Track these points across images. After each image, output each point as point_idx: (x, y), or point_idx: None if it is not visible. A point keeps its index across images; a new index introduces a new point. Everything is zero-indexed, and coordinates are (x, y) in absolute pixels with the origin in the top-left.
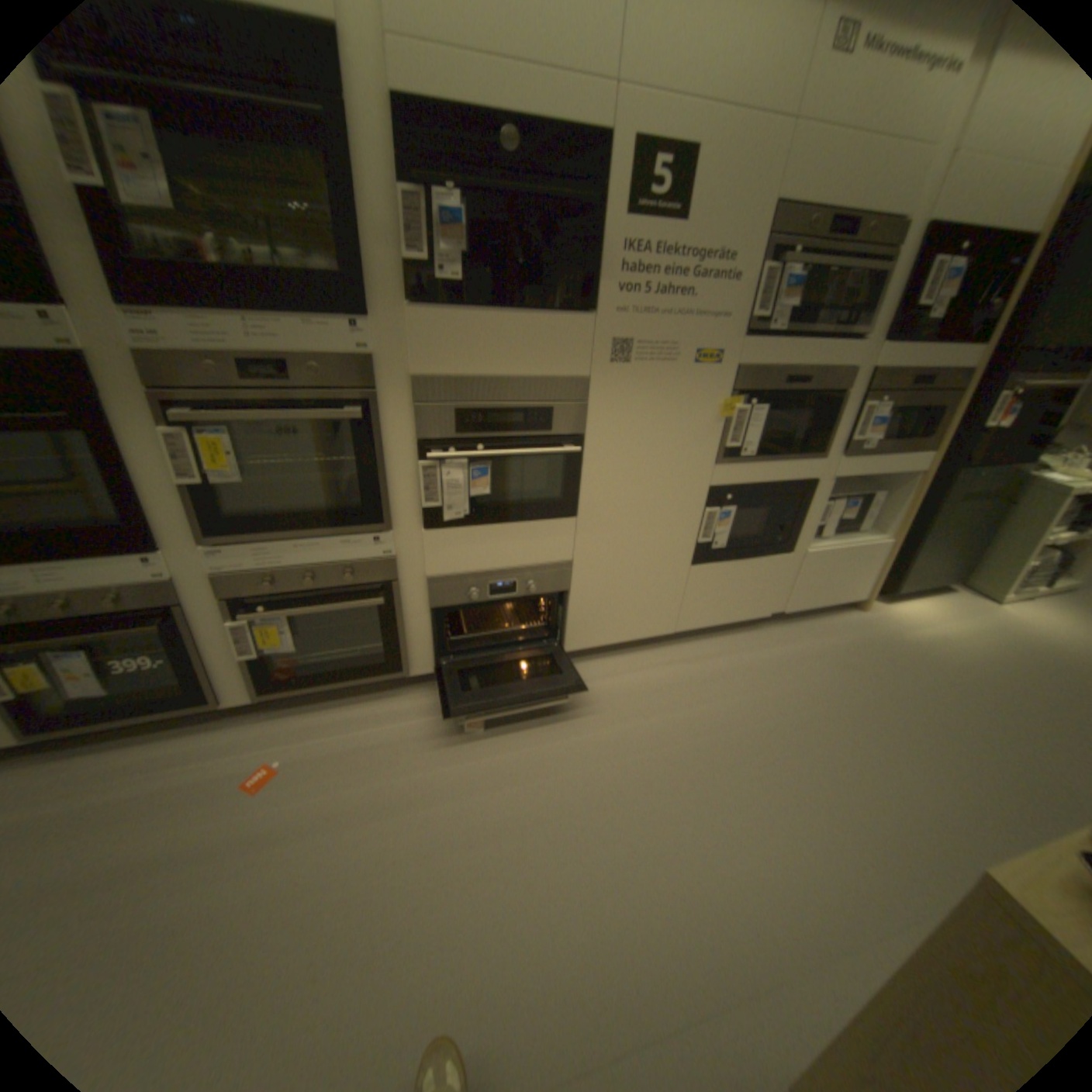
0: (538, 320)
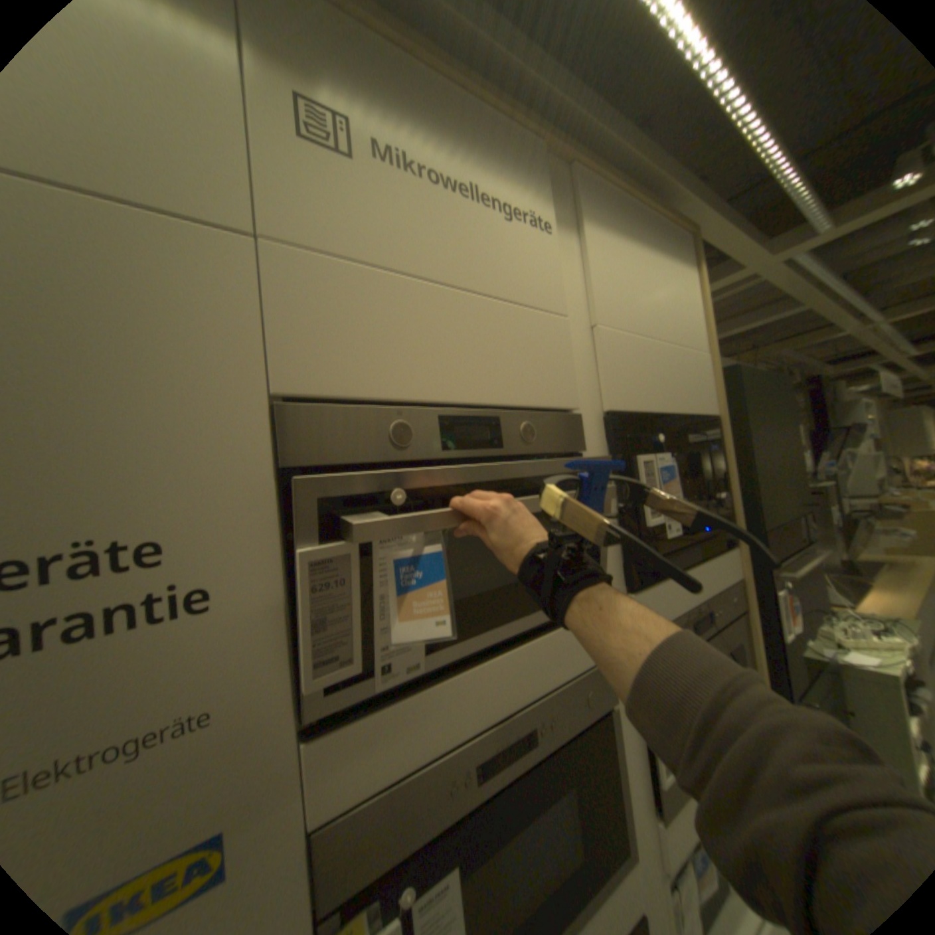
0: None
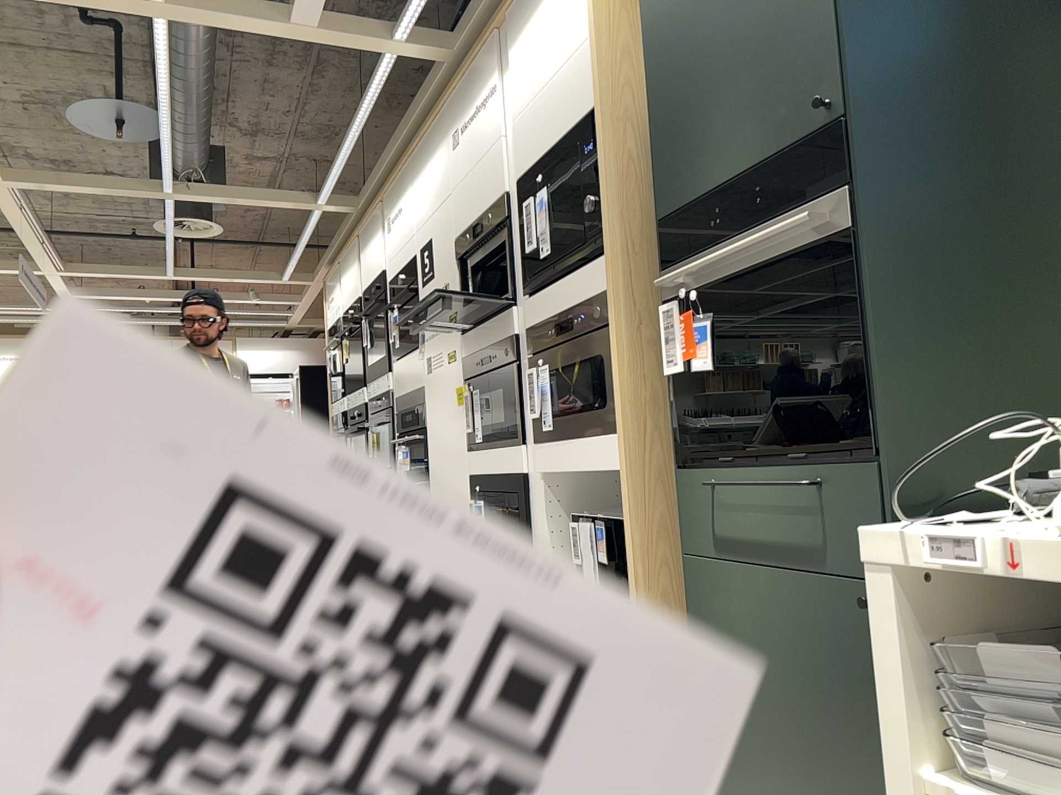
0: (410, 357)
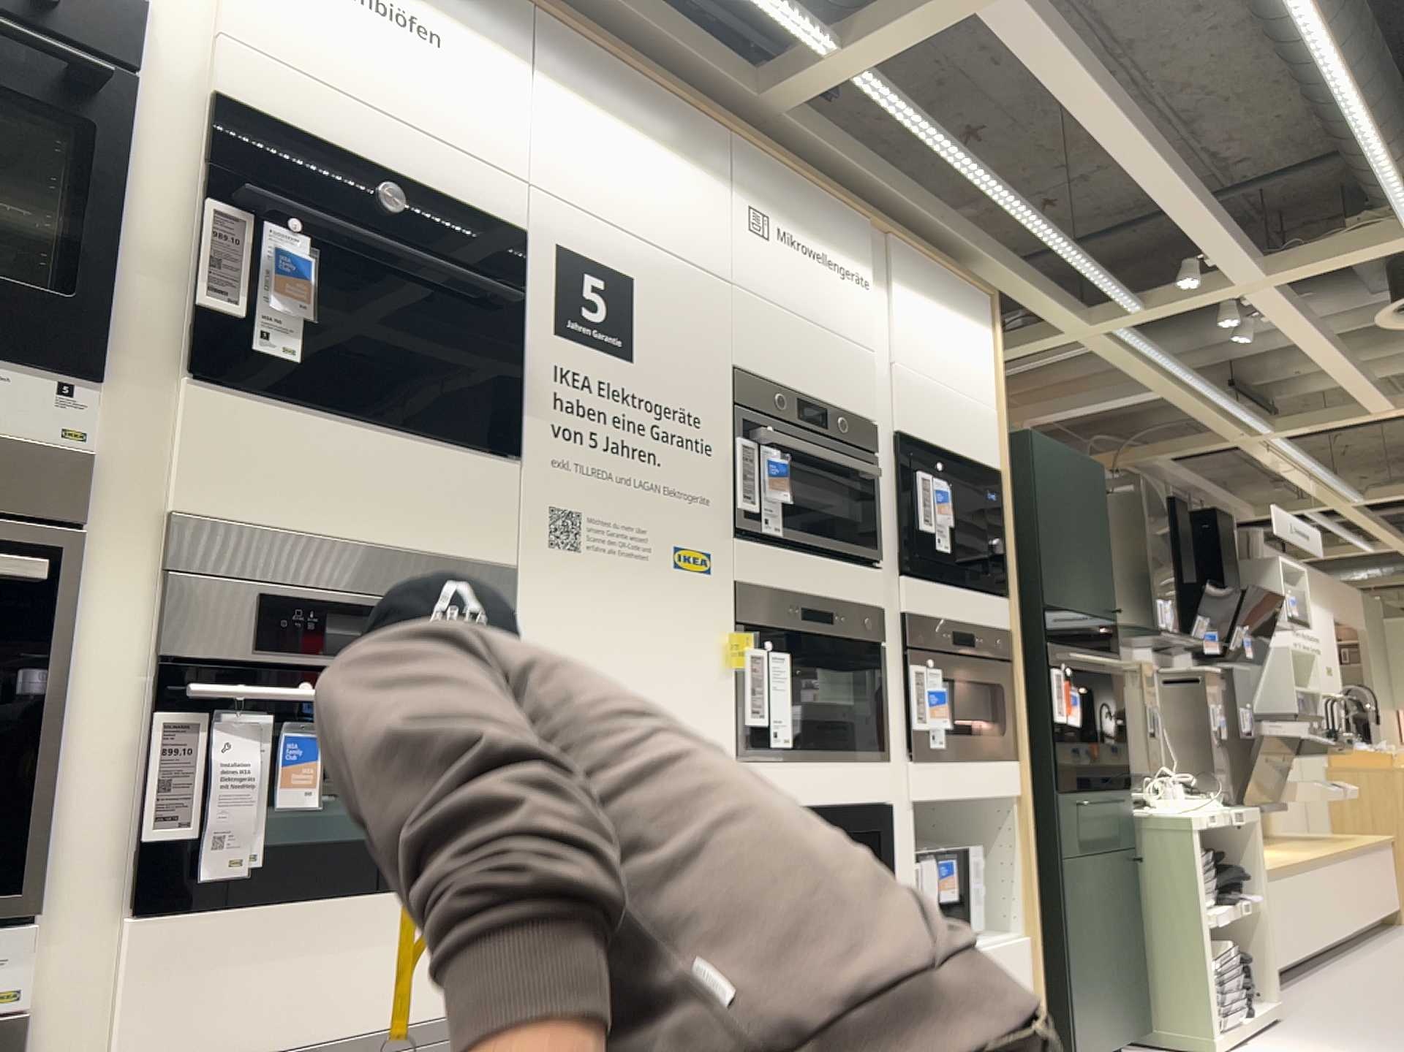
0: (429, 453)
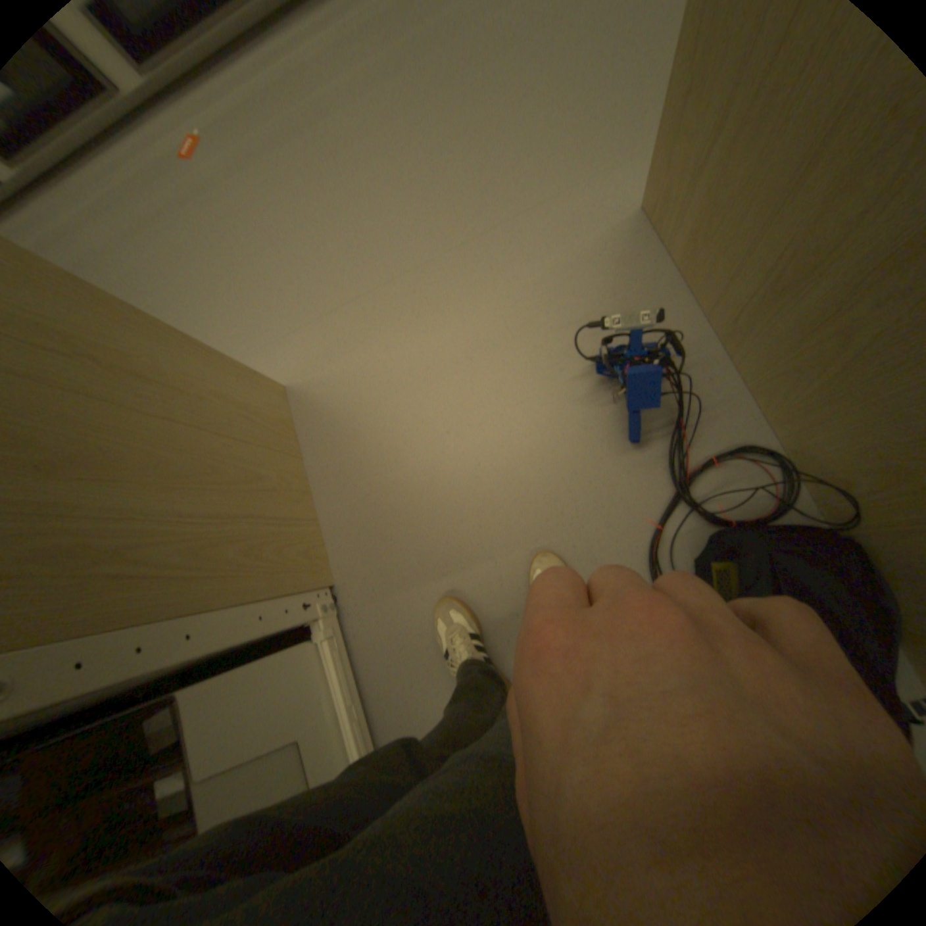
0: None
